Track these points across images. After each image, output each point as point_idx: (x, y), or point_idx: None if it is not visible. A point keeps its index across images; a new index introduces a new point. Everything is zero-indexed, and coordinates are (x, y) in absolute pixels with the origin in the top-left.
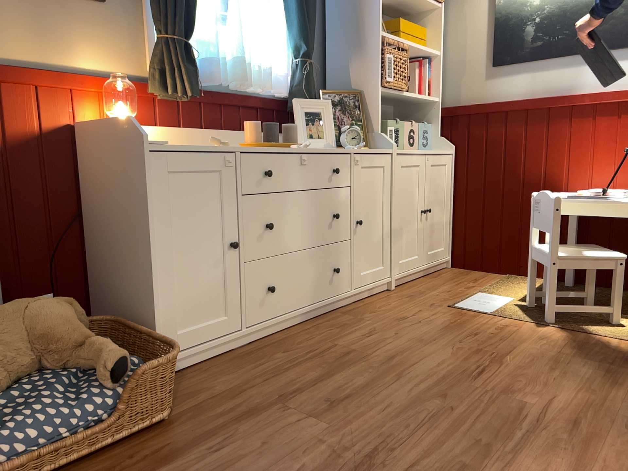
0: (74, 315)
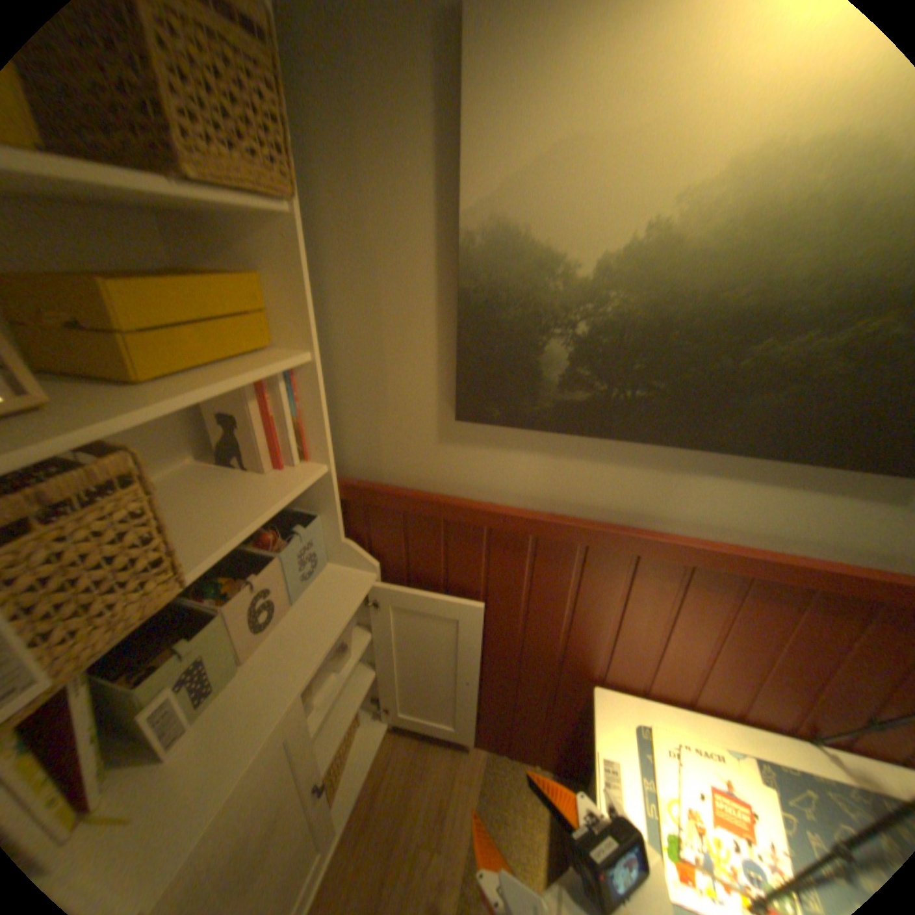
0: None
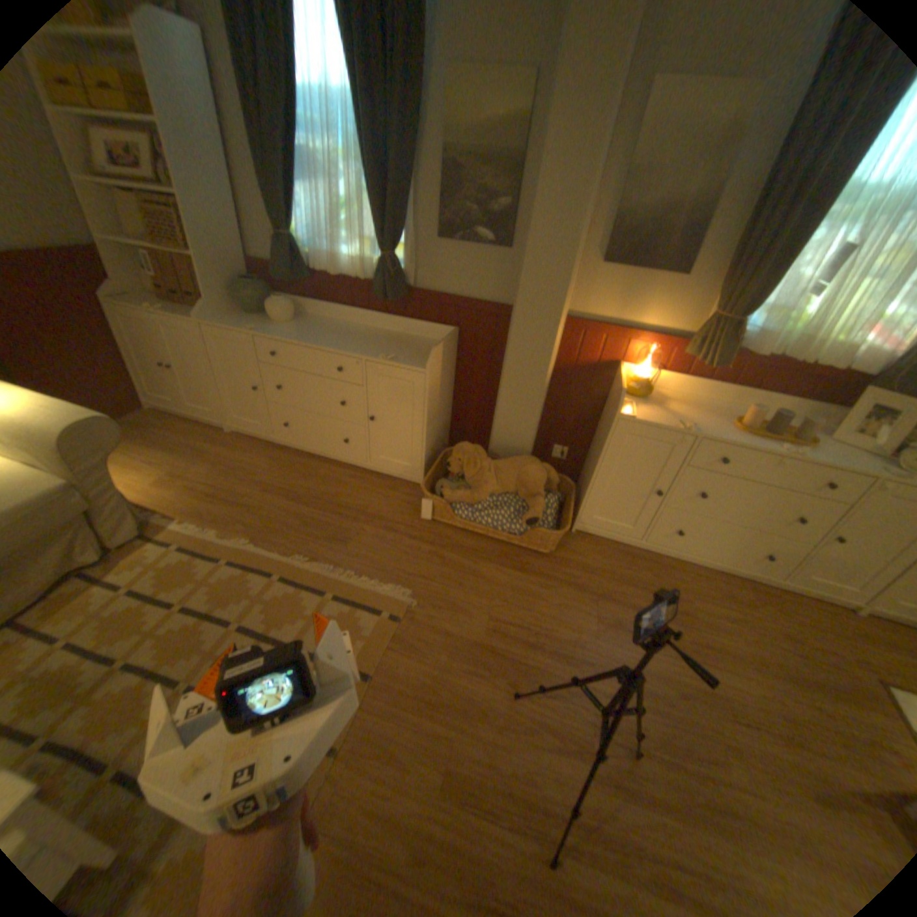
0: (545, 478)
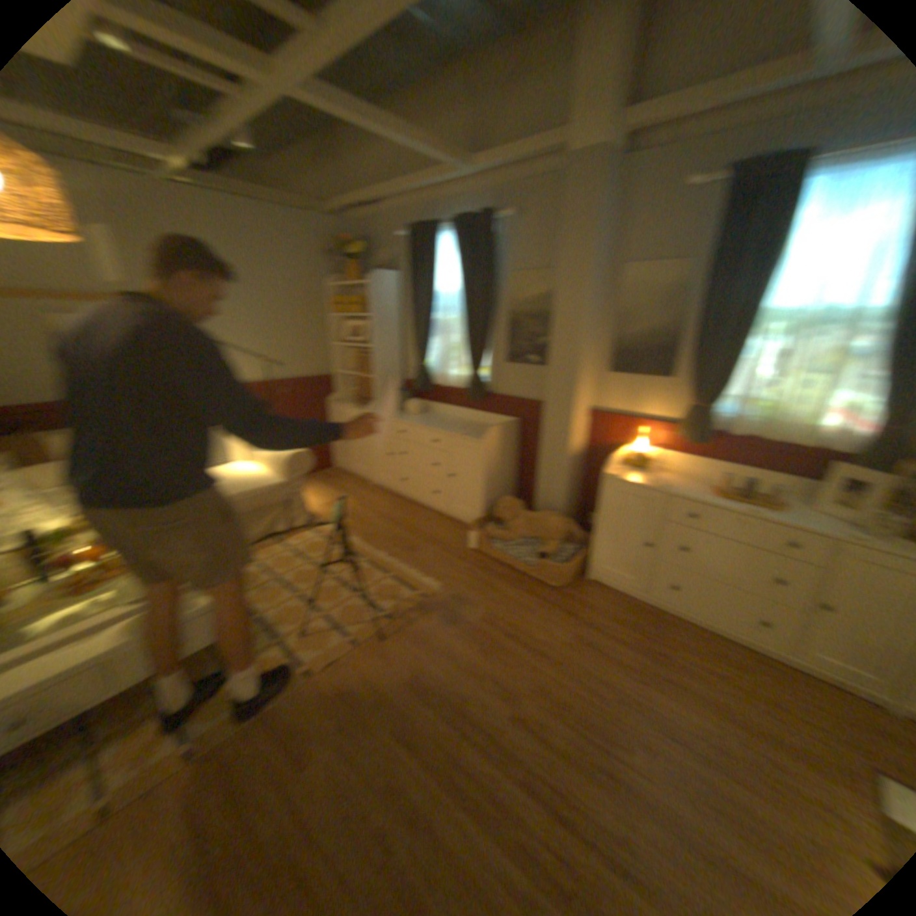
0: (563, 530)
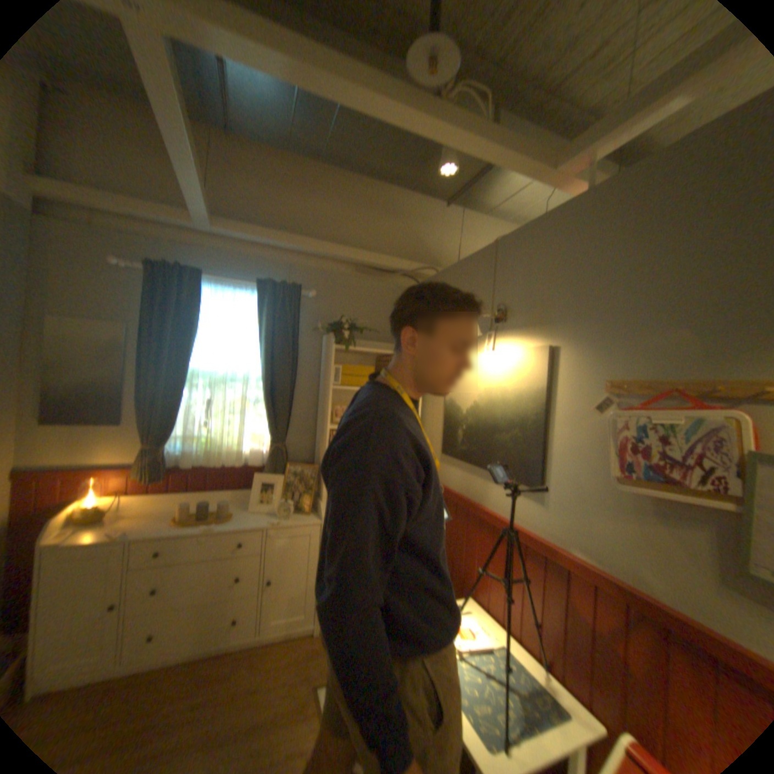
0: None
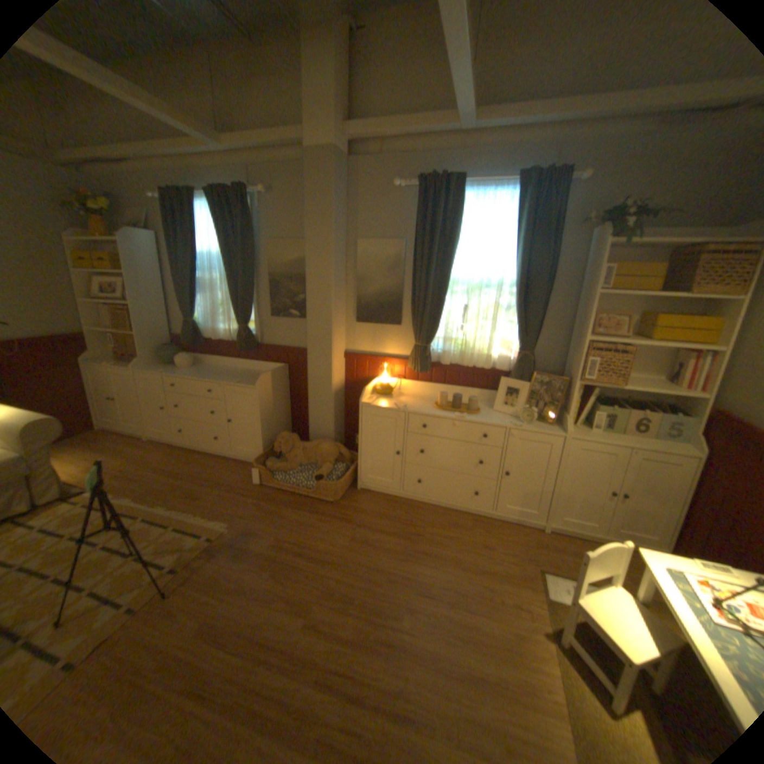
0: (335, 453)
